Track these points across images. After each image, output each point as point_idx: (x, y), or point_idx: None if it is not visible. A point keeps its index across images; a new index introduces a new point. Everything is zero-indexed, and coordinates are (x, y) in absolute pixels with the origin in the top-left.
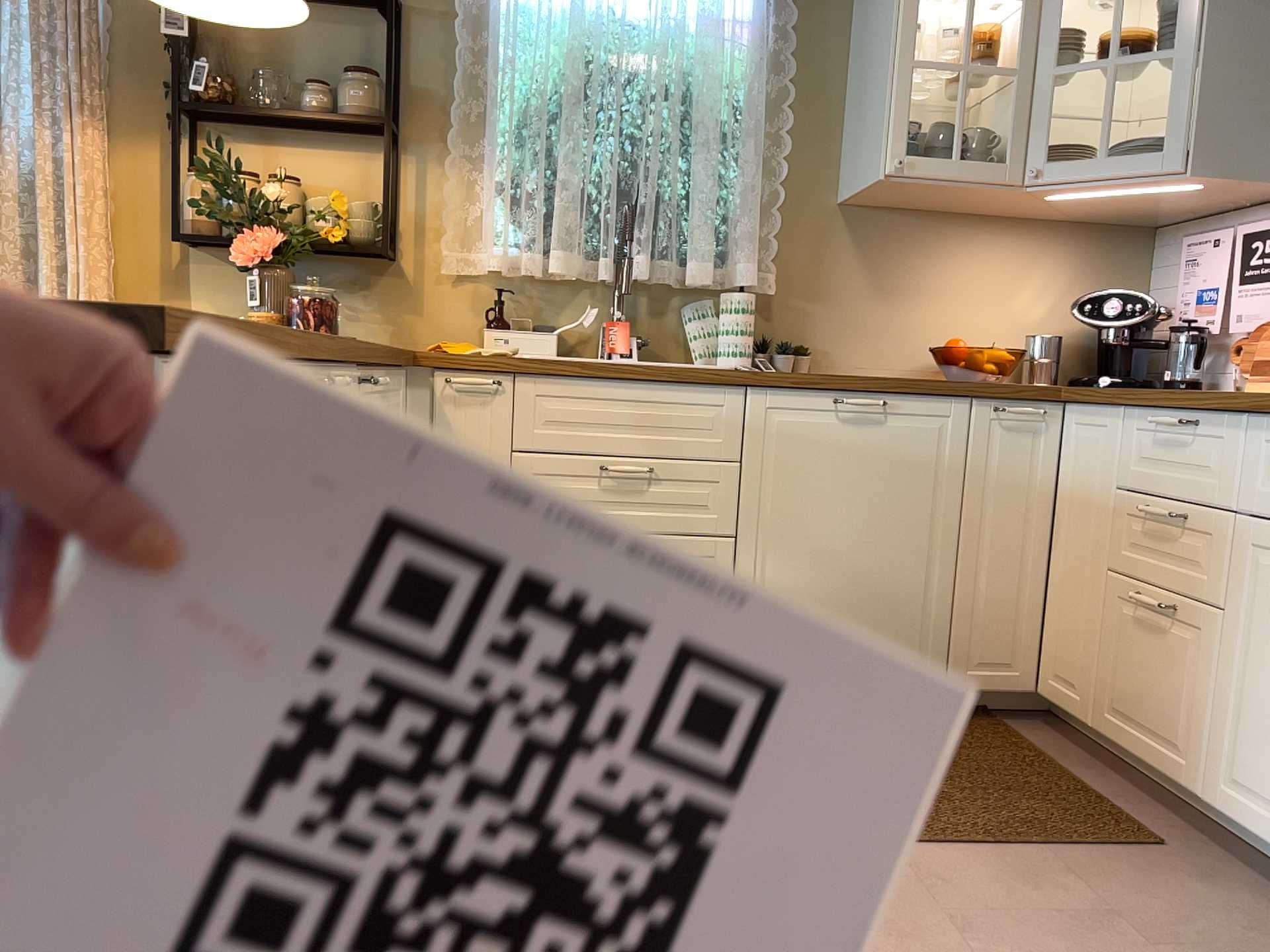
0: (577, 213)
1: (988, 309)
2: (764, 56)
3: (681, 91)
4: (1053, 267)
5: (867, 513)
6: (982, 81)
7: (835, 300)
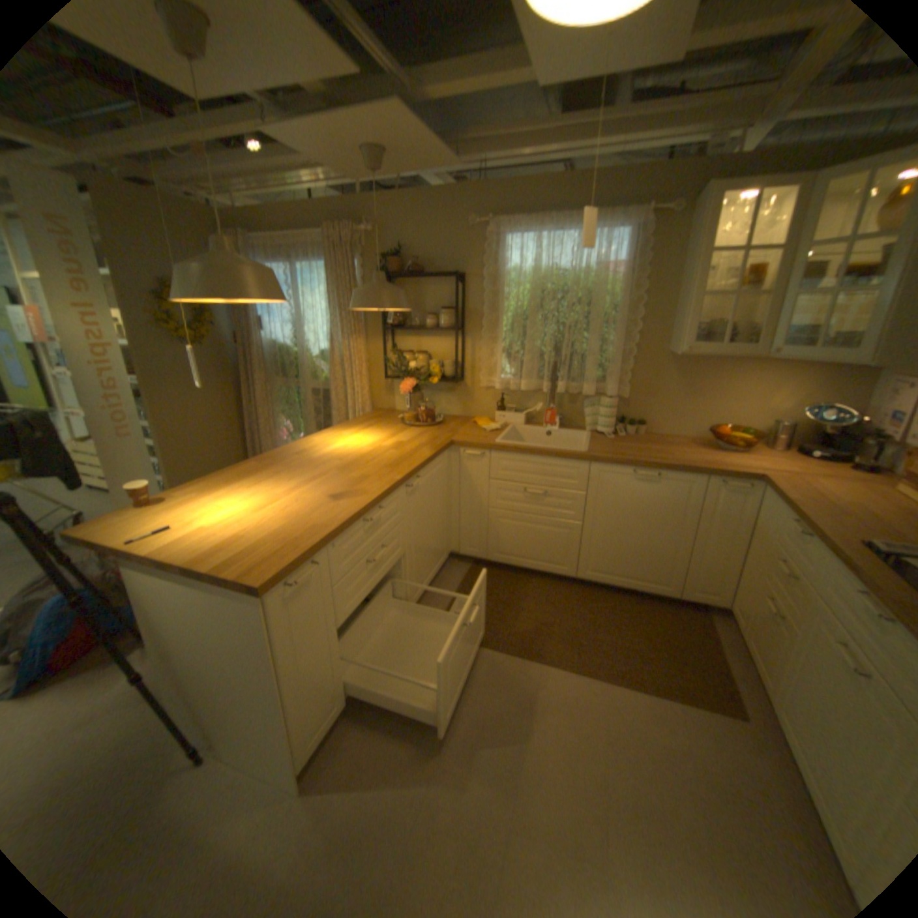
0: (534, 363)
1: (754, 404)
2: (630, 281)
3: (587, 300)
4: (802, 381)
5: (646, 520)
6: (758, 288)
7: (662, 398)
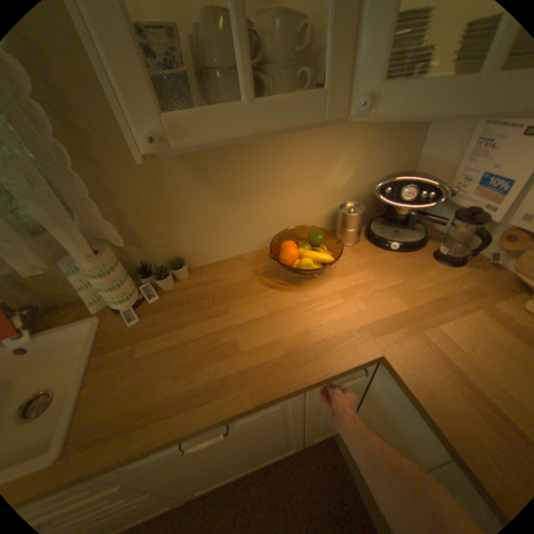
0: None
1: (310, 188)
2: None
3: None
4: (359, 140)
5: (237, 450)
6: None
7: (188, 217)
